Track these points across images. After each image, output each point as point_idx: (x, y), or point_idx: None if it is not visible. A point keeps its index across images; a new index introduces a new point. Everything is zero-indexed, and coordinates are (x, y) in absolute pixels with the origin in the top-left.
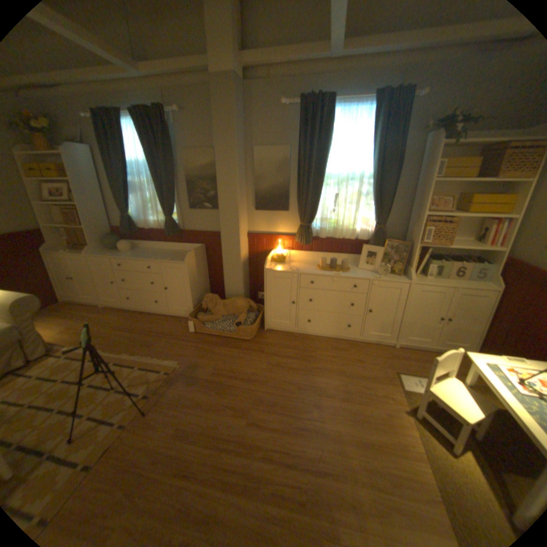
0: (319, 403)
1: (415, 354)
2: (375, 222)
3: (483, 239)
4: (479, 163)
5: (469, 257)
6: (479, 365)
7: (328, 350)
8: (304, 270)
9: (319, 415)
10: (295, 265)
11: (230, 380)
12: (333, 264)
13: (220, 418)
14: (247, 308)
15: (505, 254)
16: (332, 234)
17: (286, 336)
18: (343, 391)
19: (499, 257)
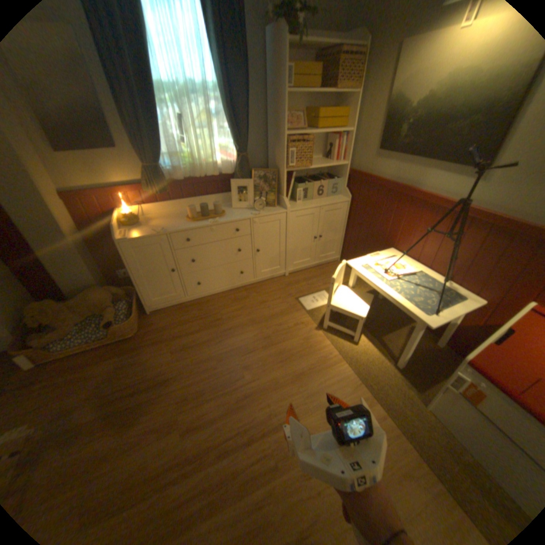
0: (244, 364)
1: (300, 274)
2: (235, 151)
3: (328, 156)
4: (317, 72)
5: (320, 175)
6: (357, 269)
7: (229, 304)
8: (172, 228)
9: (250, 375)
10: (157, 223)
11: (130, 399)
12: (204, 211)
13: (141, 453)
14: (109, 299)
15: (347, 167)
16: (190, 173)
17: (178, 310)
18: (261, 339)
19: (343, 171)
